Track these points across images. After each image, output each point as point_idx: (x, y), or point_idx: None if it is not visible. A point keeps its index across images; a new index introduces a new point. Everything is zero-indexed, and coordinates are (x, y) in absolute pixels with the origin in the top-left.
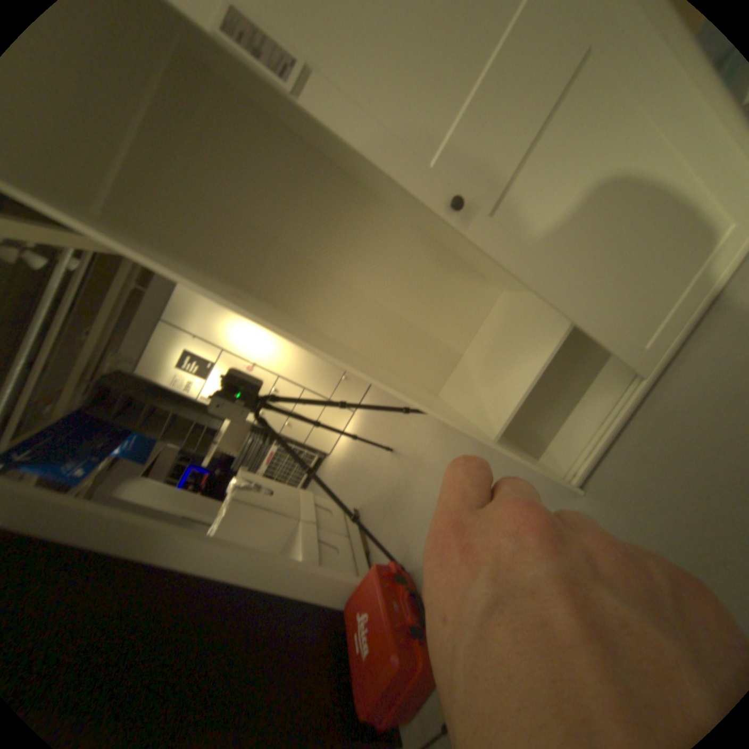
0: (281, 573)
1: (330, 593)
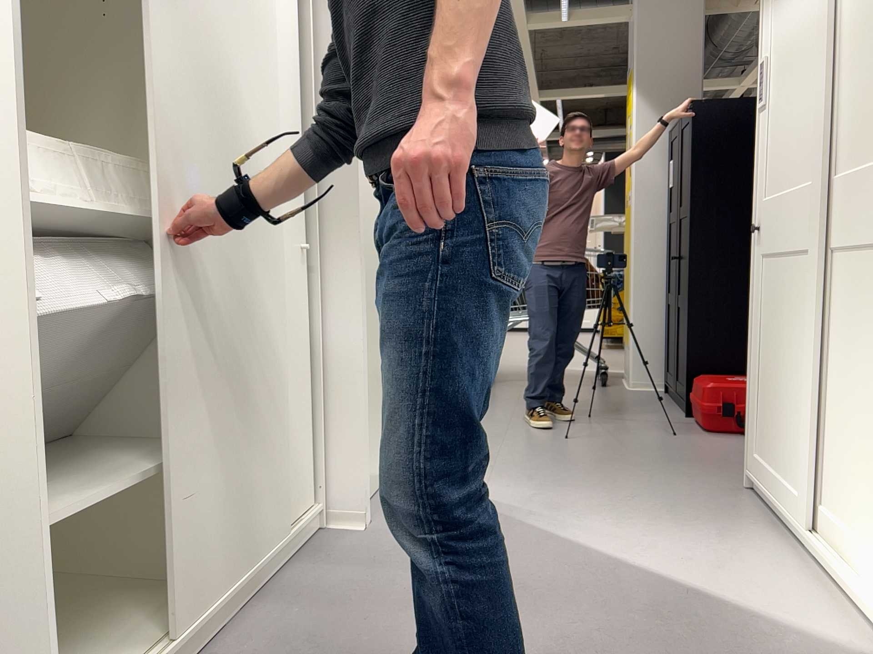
0: None
1: None
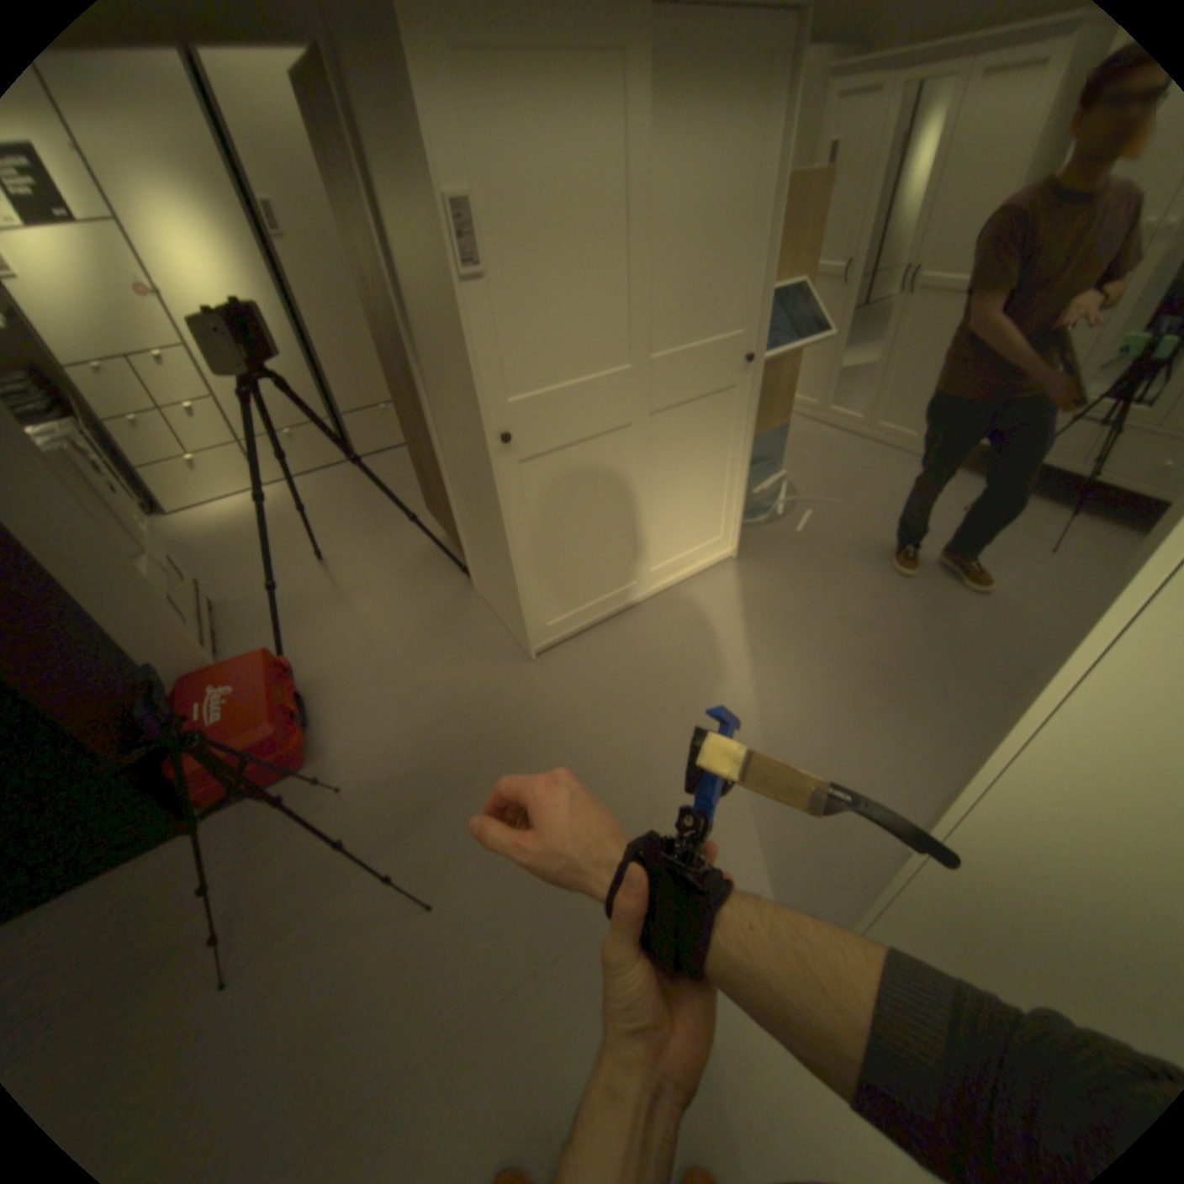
0: (114, 588)
1: (157, 656)
